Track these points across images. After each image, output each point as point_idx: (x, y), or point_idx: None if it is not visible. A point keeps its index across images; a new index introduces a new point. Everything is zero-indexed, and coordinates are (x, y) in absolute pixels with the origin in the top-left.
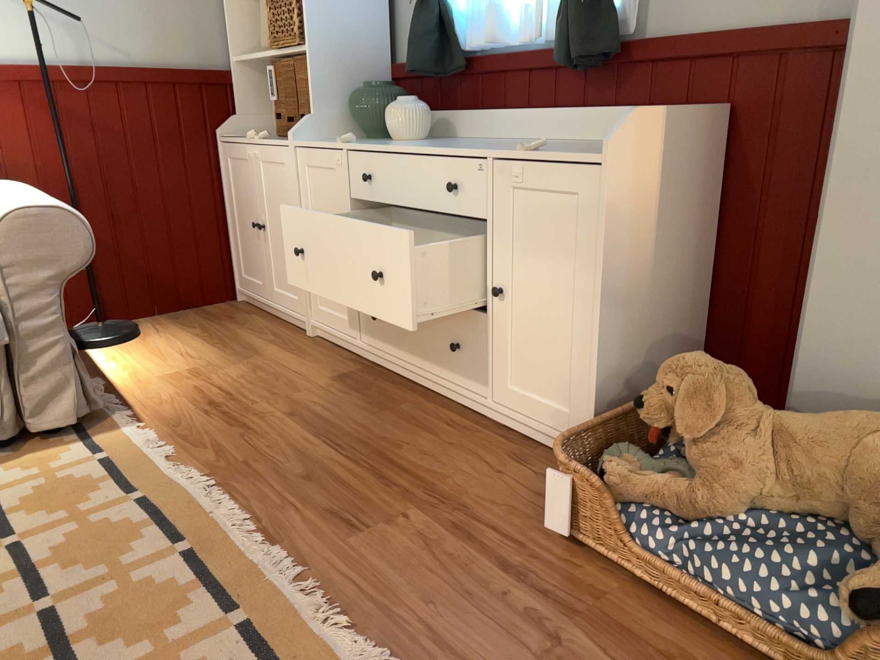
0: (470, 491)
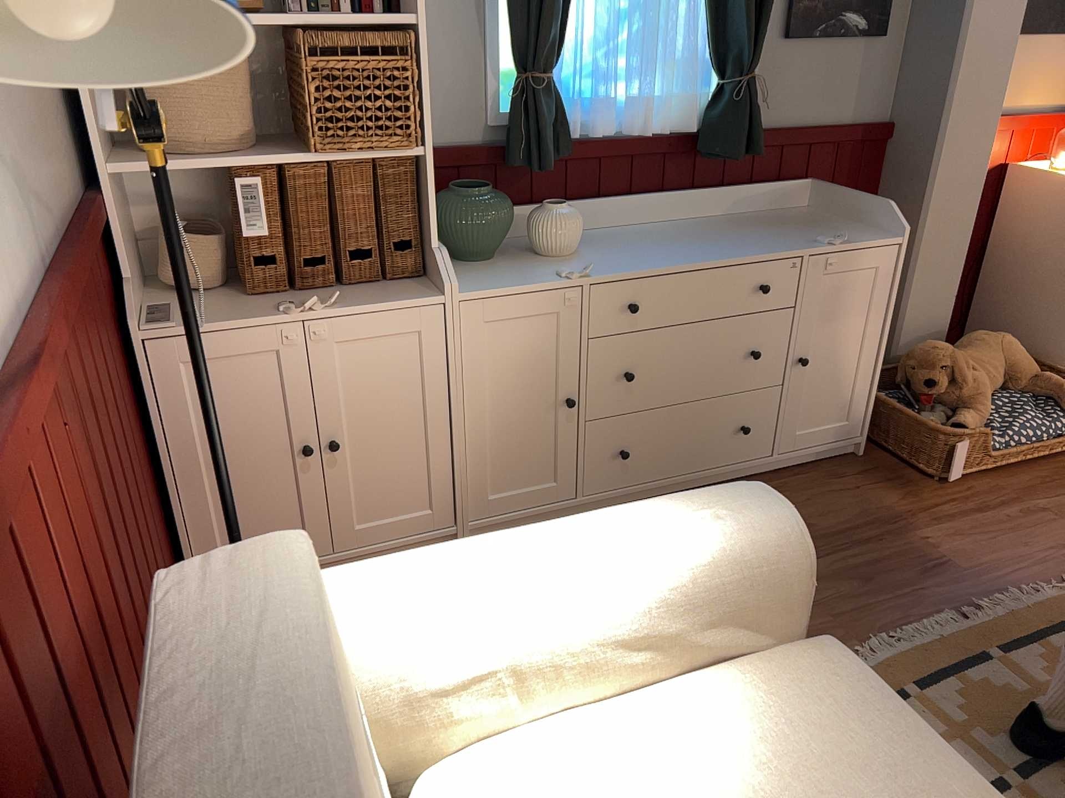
0: (886, 505)
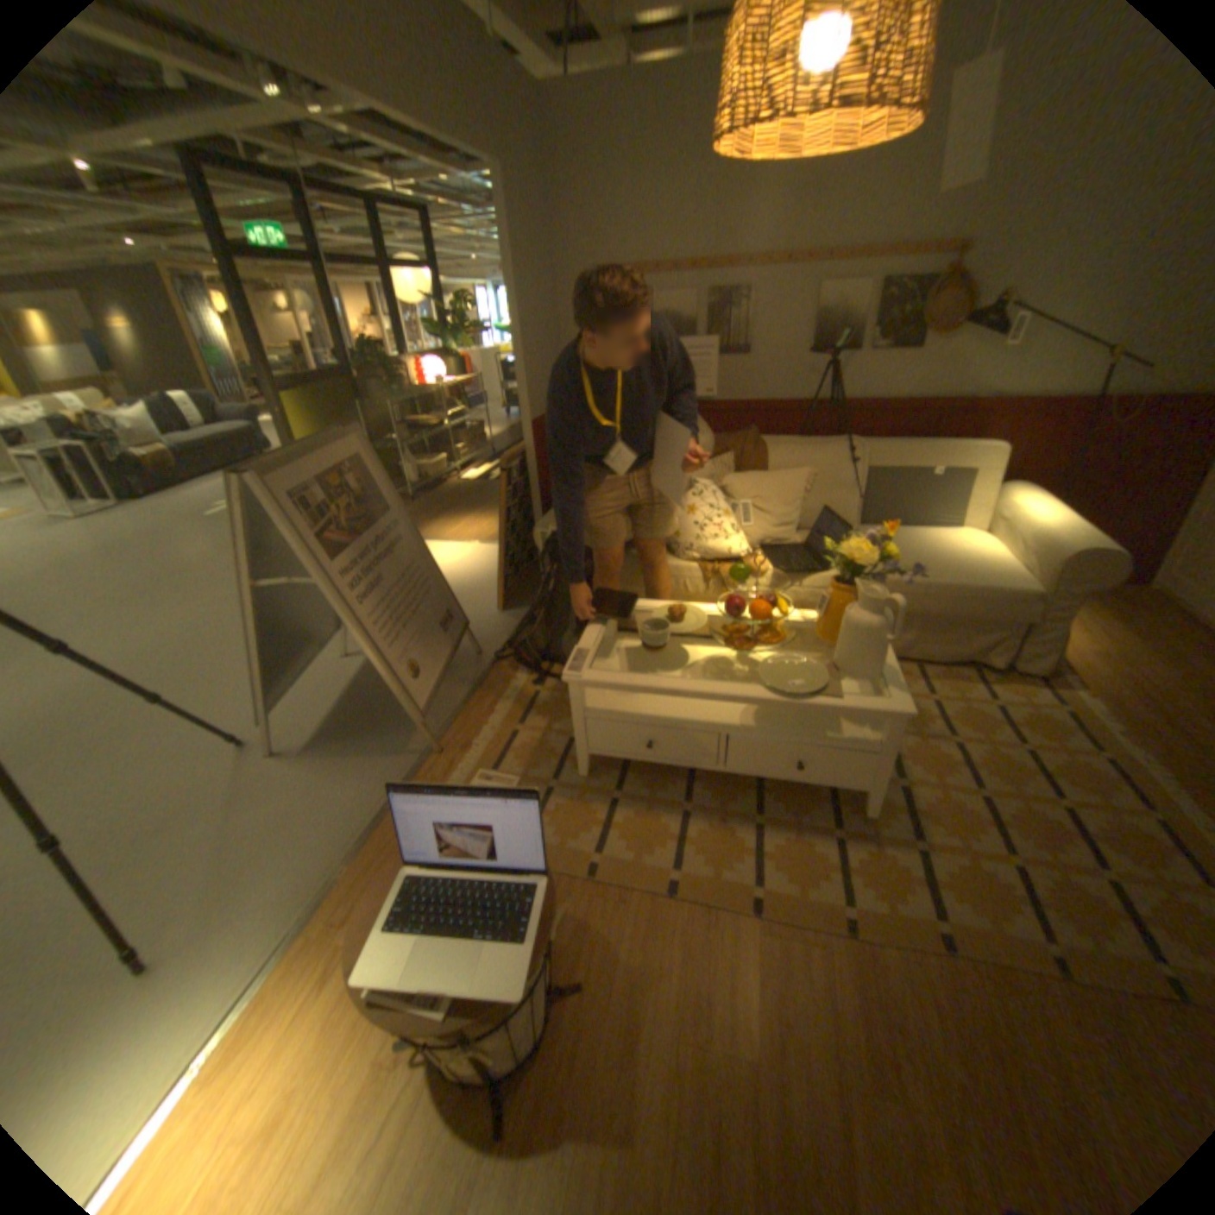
0: None
